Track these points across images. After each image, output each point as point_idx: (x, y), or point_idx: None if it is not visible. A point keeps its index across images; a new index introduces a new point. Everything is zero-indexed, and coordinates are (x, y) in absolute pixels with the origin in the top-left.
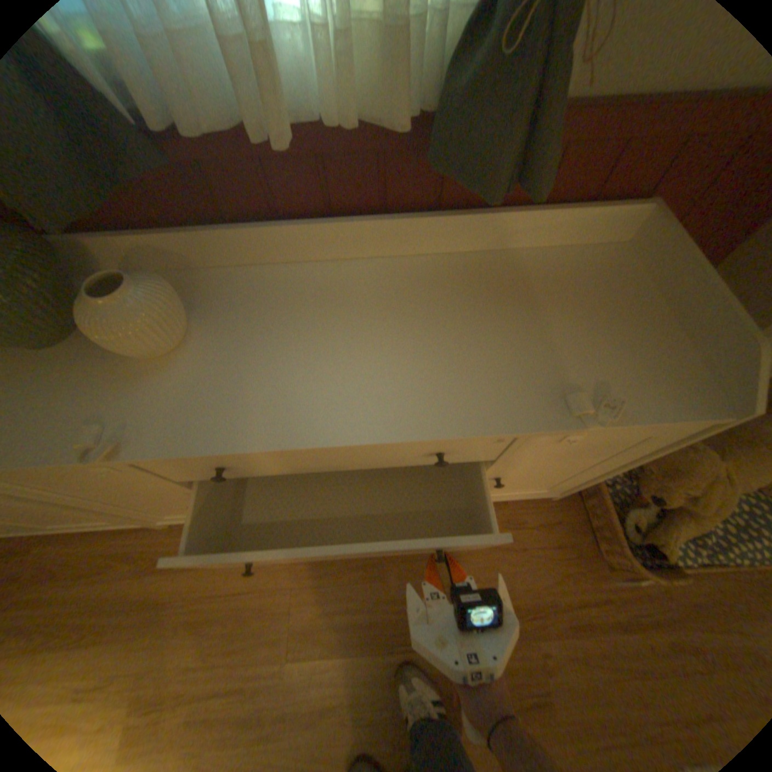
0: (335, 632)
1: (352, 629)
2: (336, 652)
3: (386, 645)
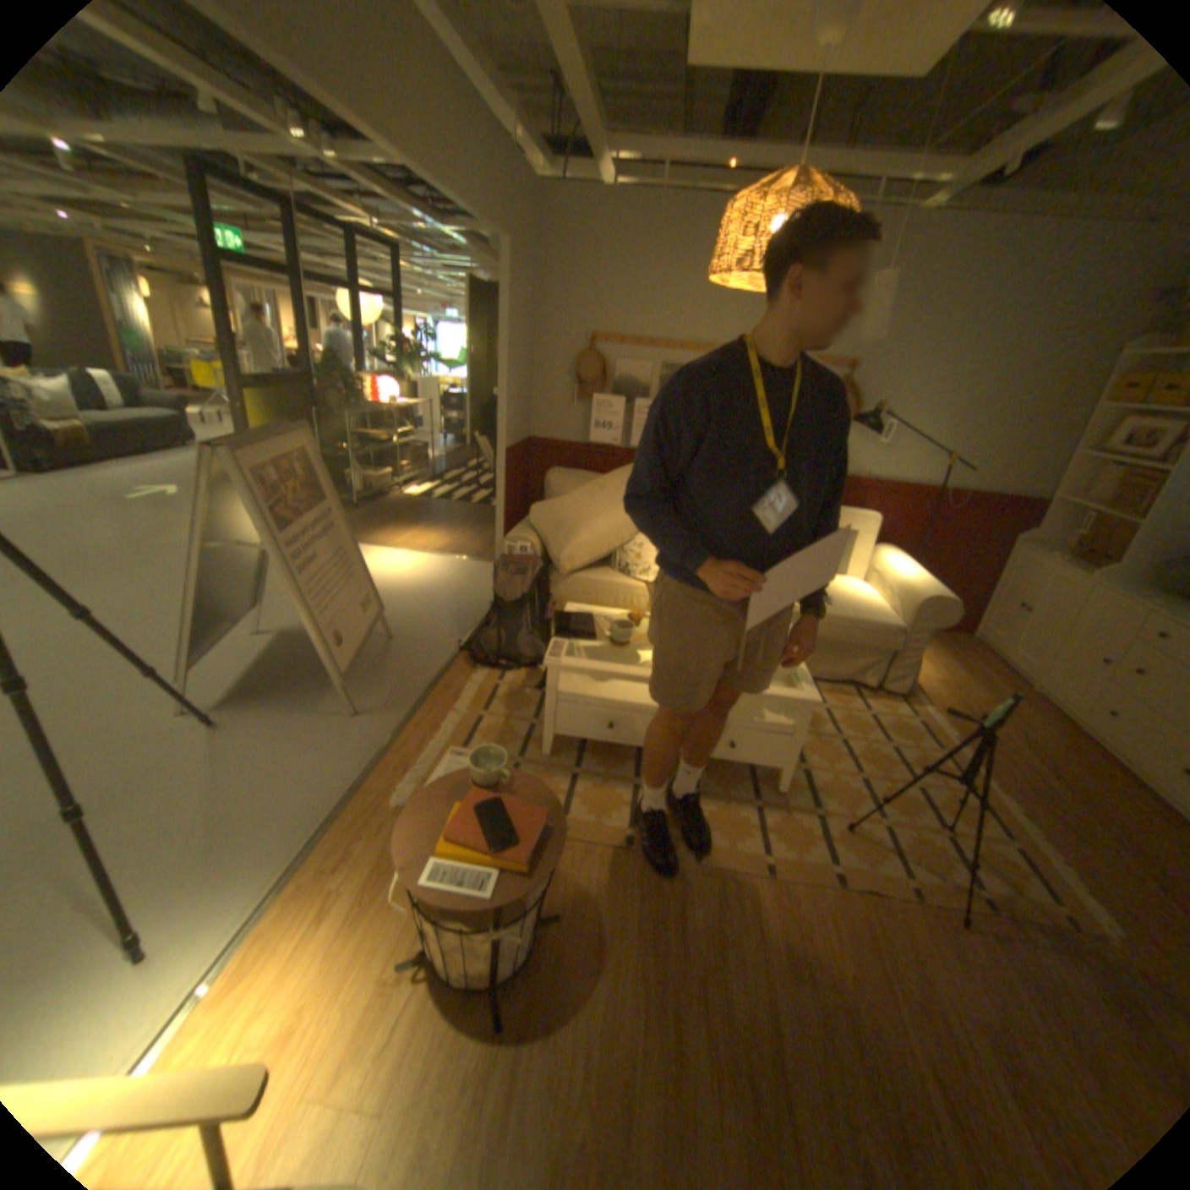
0: (1040, 751)
1: (1047, 758)
2: (1030, 750)
3: (1051, 771)
